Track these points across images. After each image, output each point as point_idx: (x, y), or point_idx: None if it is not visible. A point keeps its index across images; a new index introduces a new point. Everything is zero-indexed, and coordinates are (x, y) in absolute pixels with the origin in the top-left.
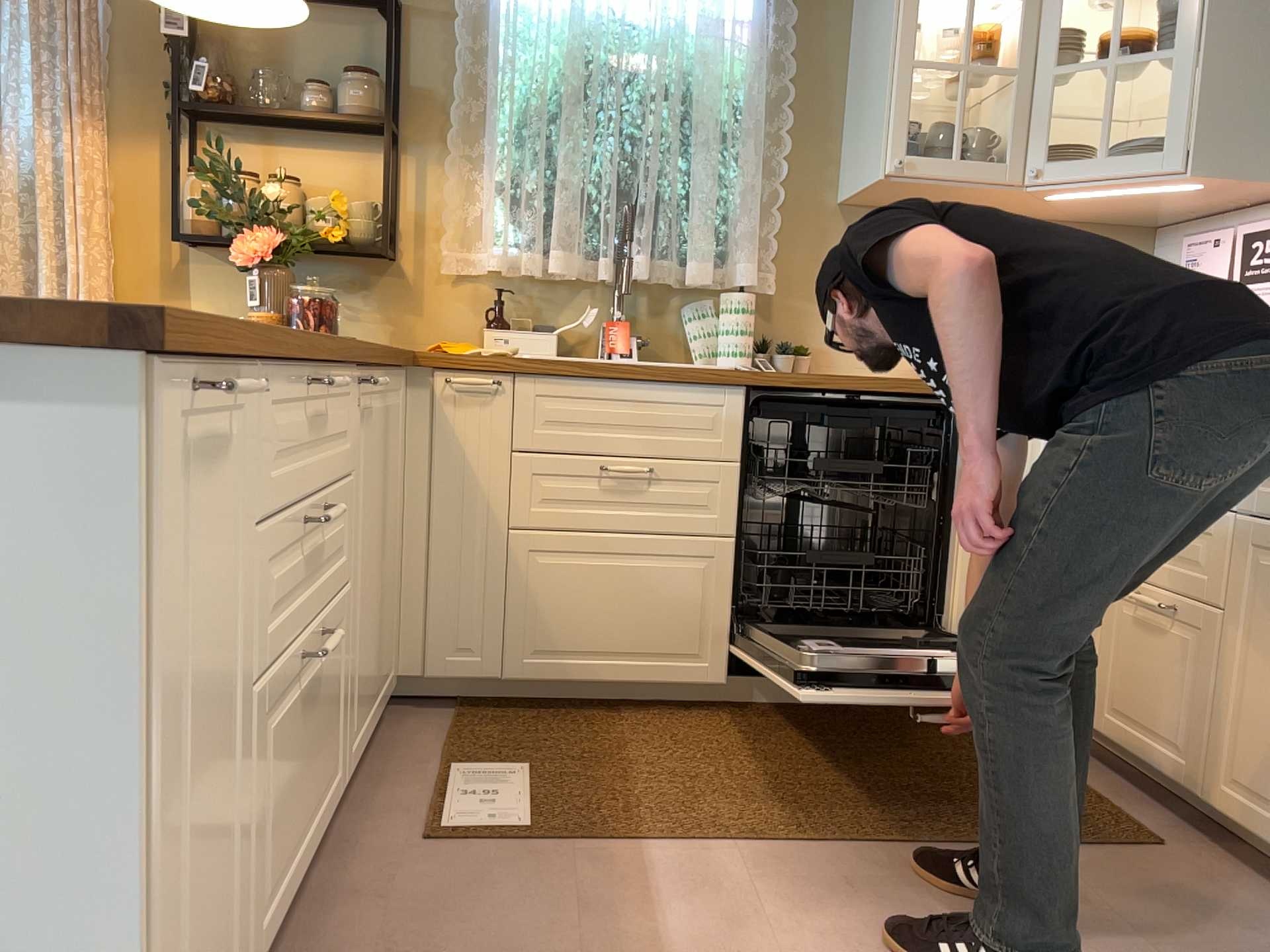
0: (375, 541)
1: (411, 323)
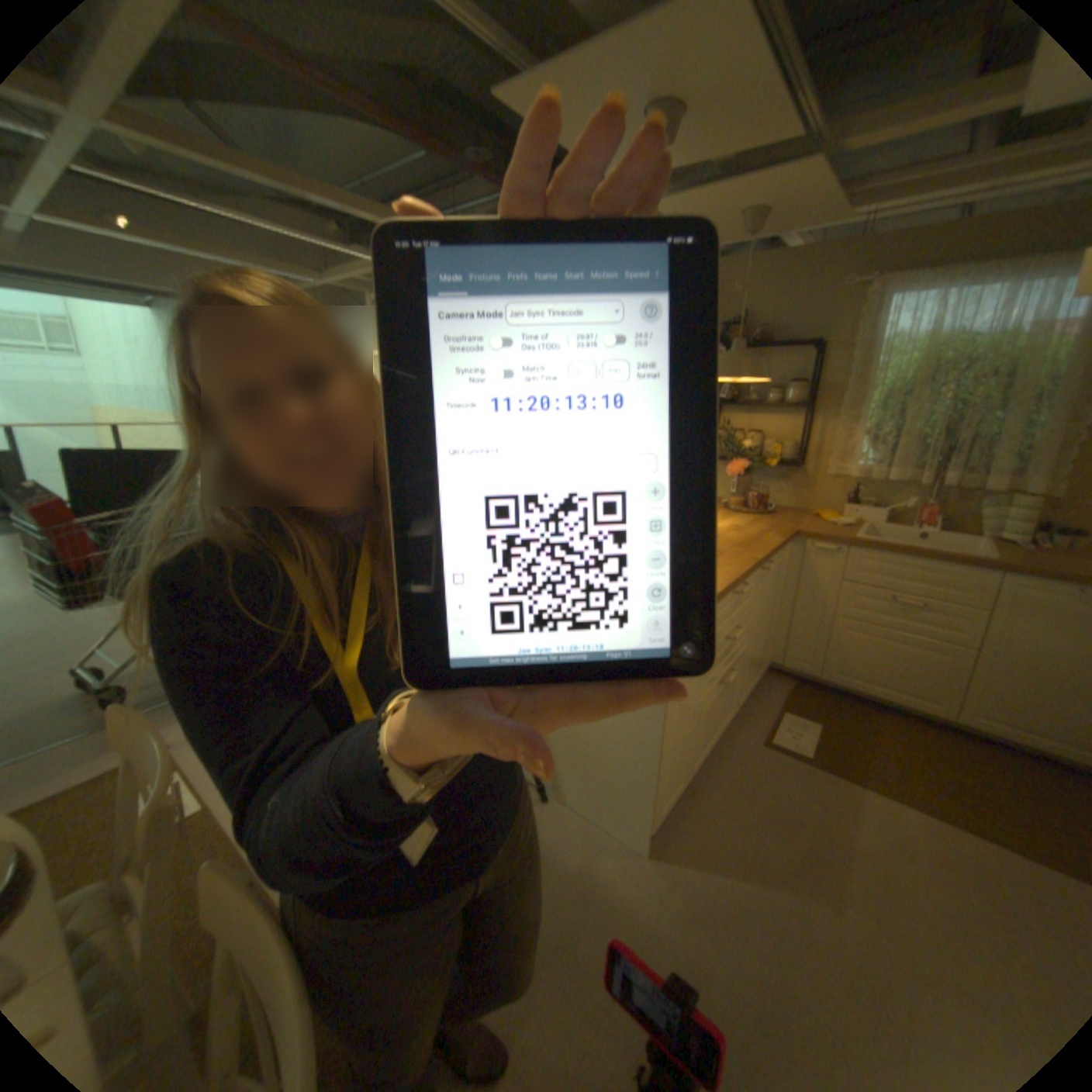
0: (764, 619)
1: (806, 495)
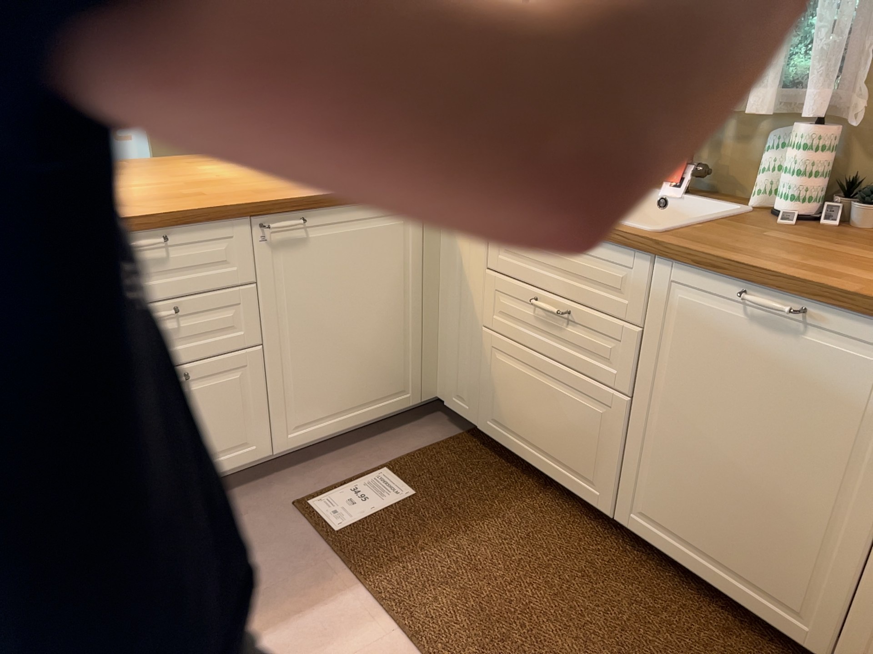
0: (341, 317)
1: None
